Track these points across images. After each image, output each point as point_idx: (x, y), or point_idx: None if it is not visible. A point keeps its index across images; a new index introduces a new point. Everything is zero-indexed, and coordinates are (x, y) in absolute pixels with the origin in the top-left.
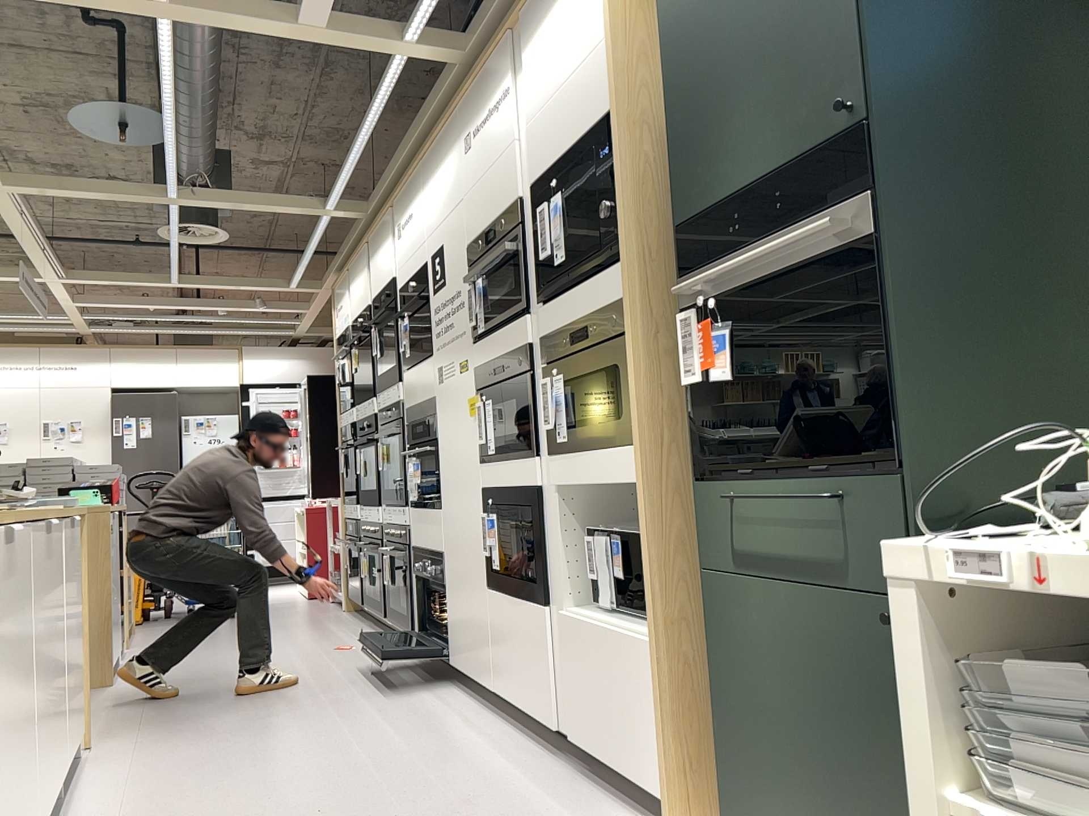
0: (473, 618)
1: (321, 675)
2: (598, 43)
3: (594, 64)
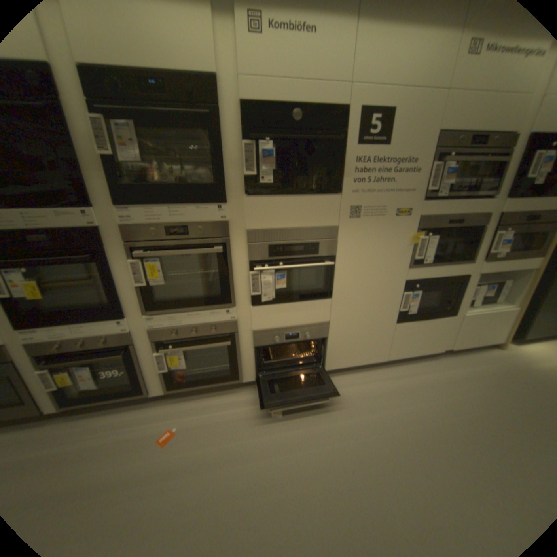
0: (371, 340)
1: (253, 453)
2: None
3: None
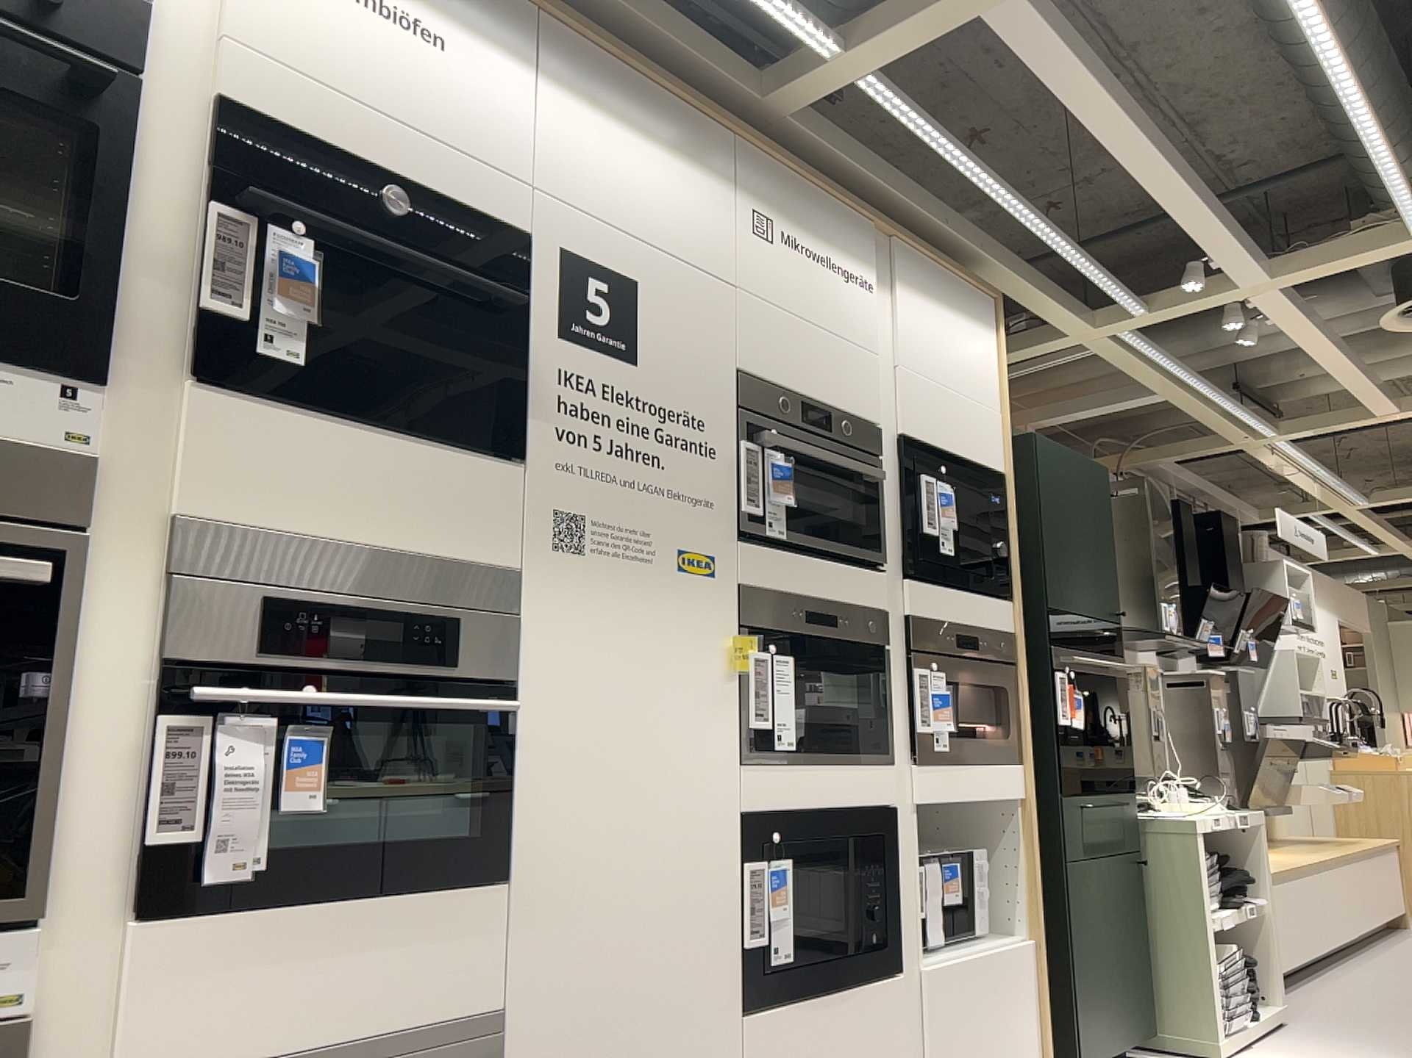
0: None
1: None
2: (987, 403)
3: (984, 416)
